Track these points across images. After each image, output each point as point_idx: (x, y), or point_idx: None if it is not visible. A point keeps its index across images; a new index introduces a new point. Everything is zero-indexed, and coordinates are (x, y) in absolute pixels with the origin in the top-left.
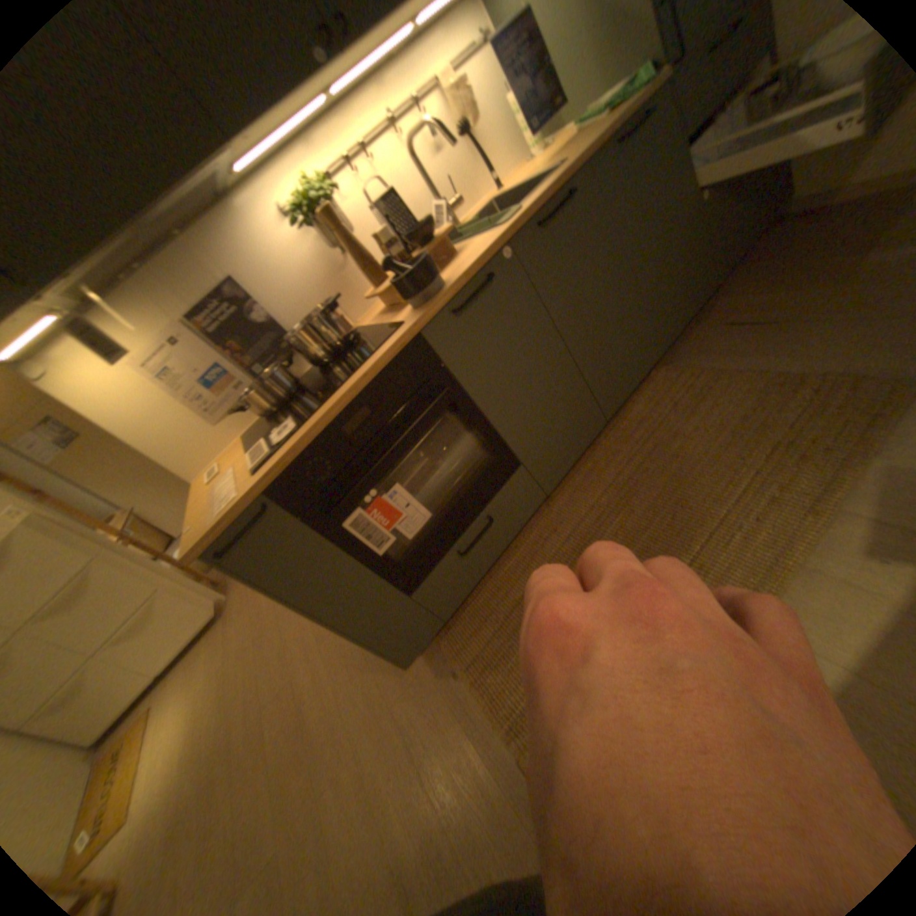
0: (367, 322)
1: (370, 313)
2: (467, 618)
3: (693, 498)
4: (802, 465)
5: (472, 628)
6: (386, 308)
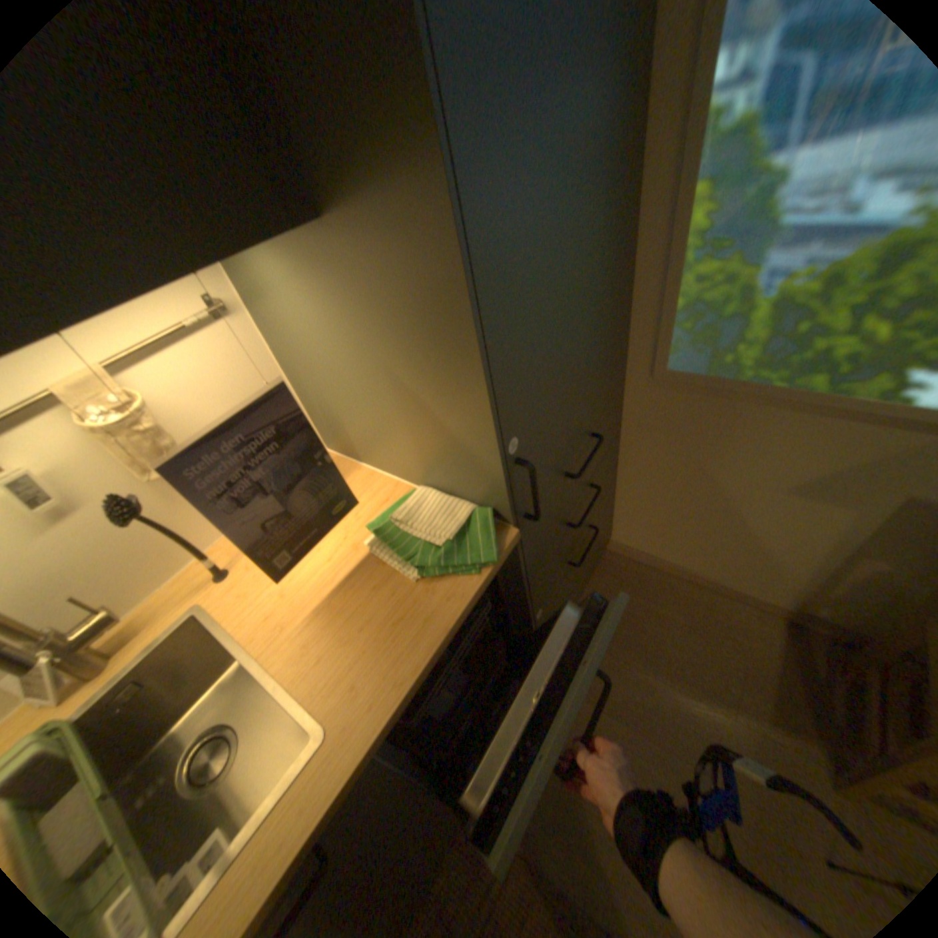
0: None
1: None
2: None
3: None
4: None
5: None
6: None
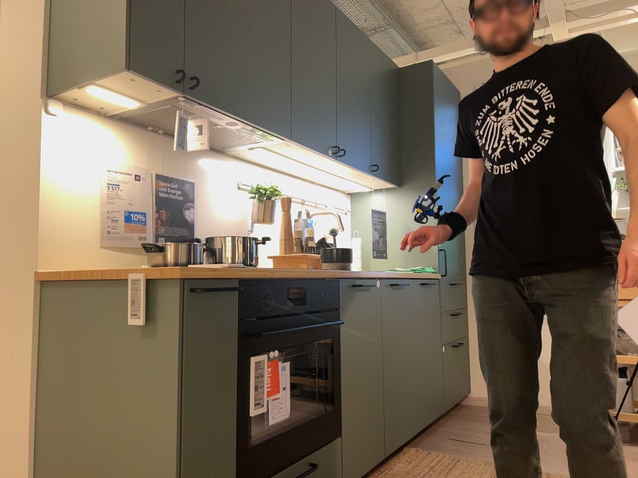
0: None
1: None
2: None
3: None
4: None
5: None
6: None
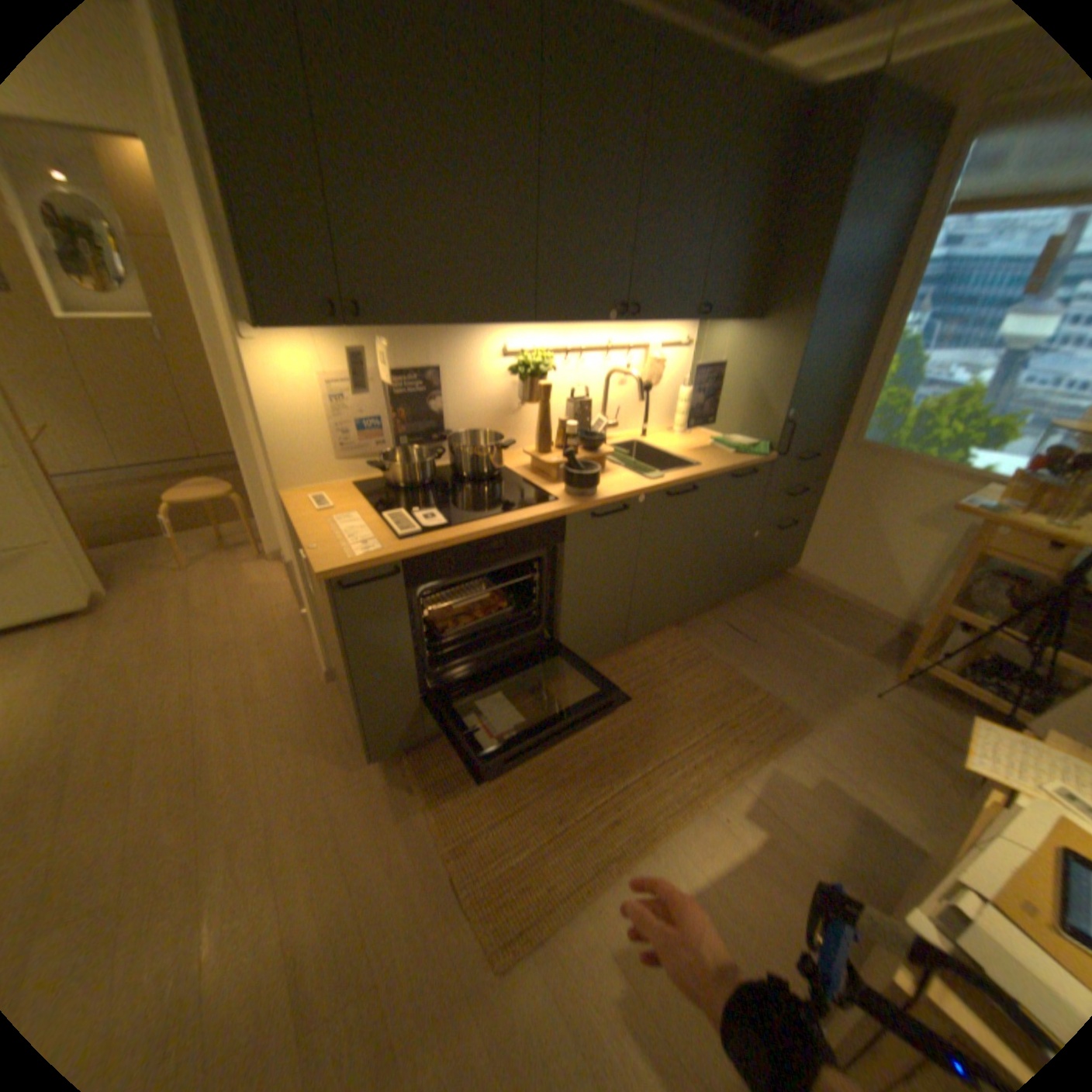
0: (508, 468)
1: (508, 460)
2: (439, 749)
3: (659, 735)
4: (733, 746)
5: (442, 759)
6: (530, 470)
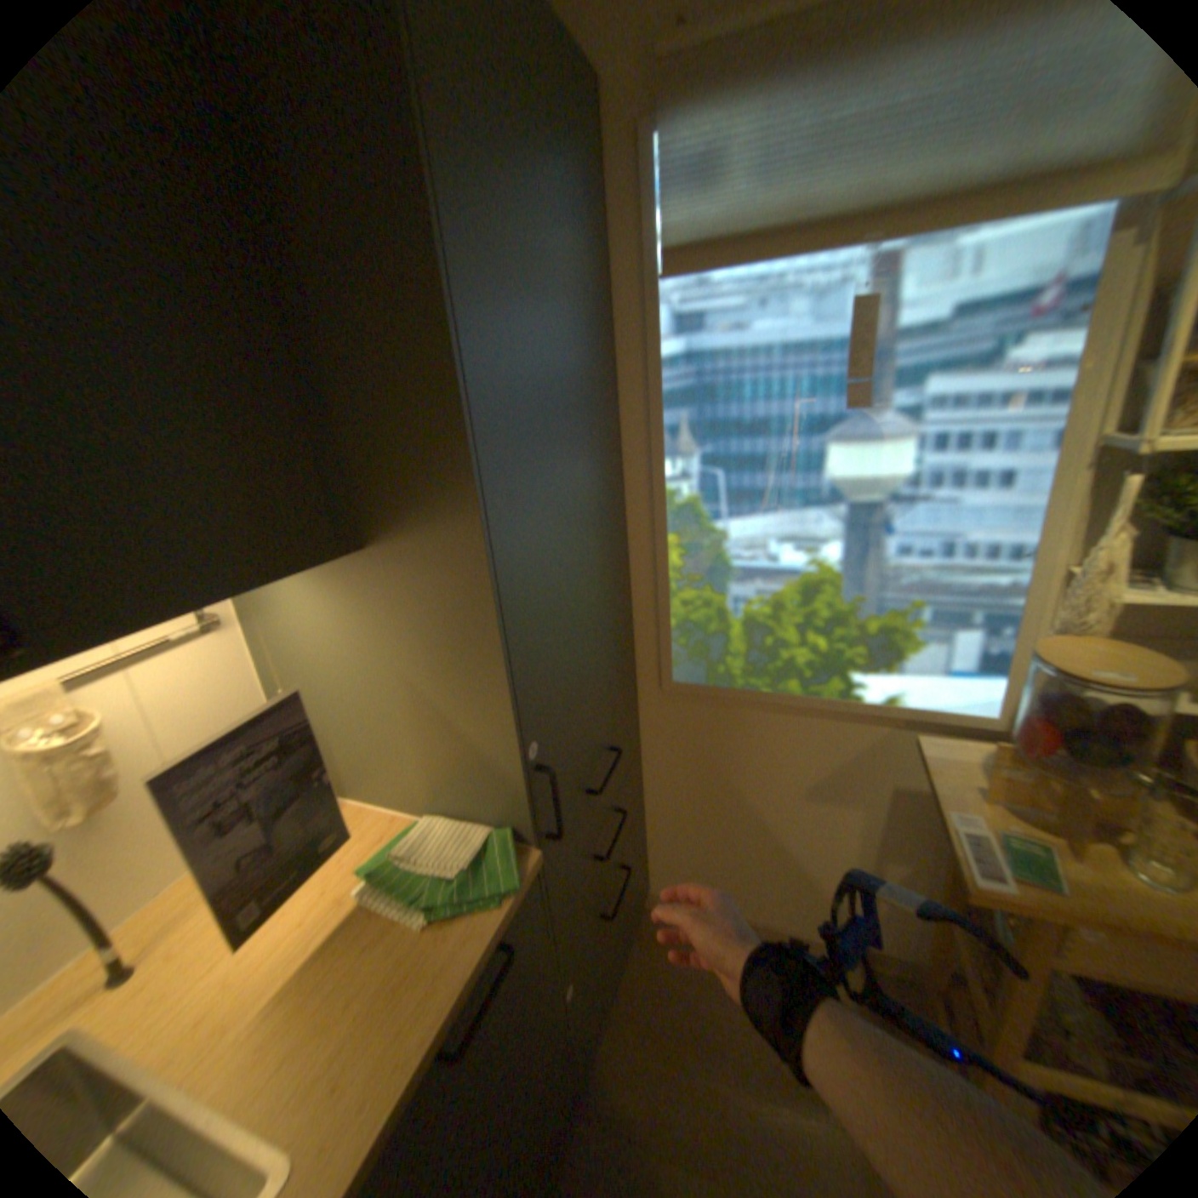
0: None
1: None
2: None
3: None
4: None
5: None
6: None
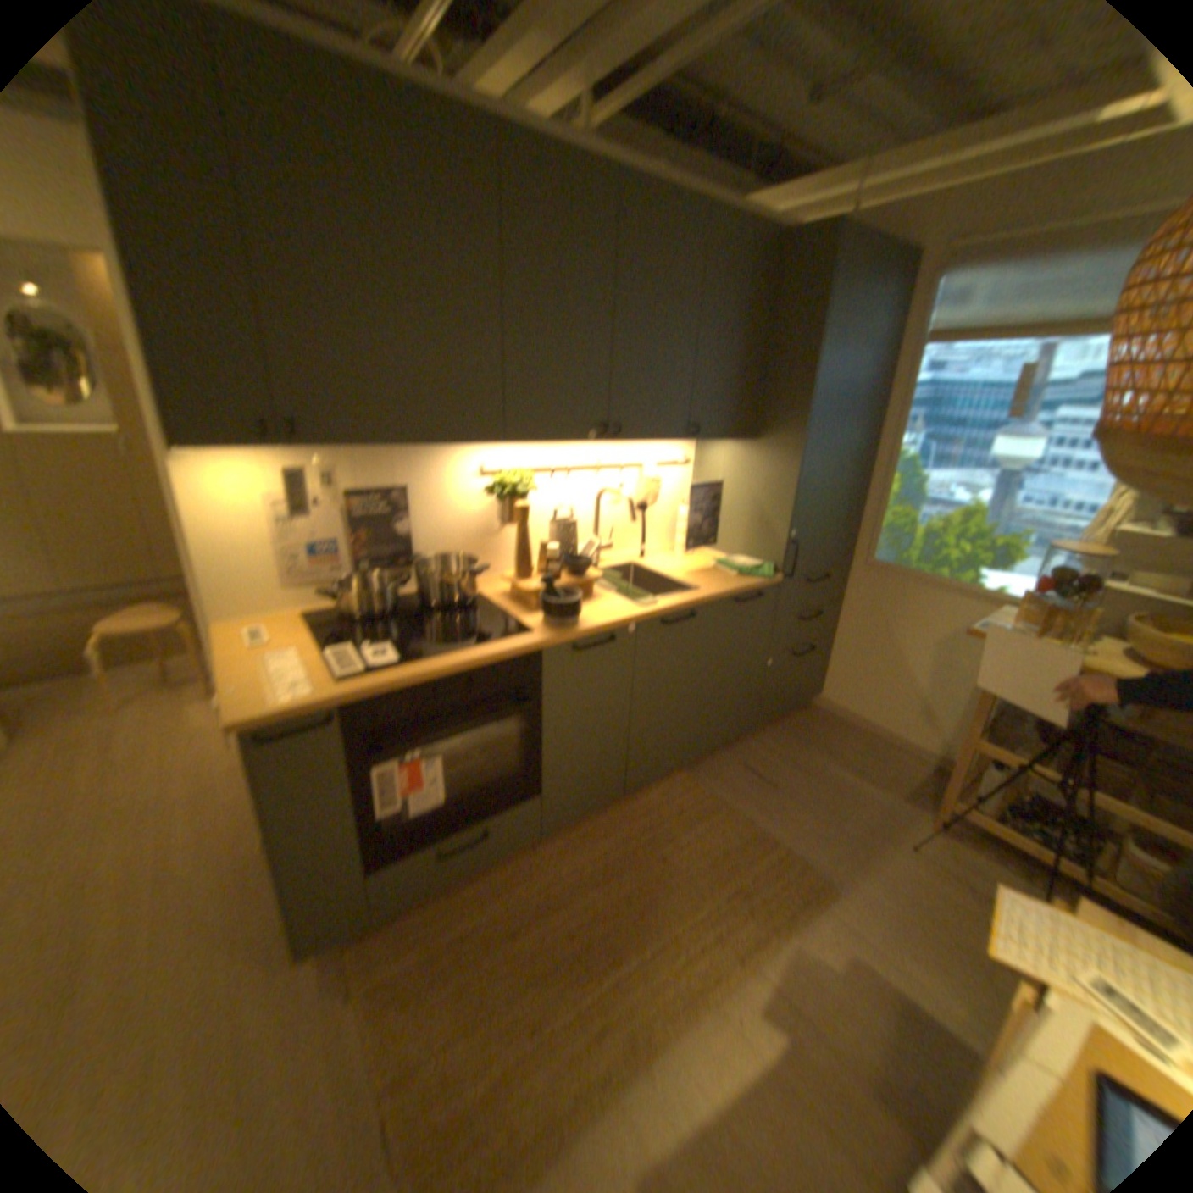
0: (485, 596)
1: (487, 587)
2: (391, 941)
3: (662, 911)
4: (749, 922)
5: (393, 956)
6: (510, 598)
